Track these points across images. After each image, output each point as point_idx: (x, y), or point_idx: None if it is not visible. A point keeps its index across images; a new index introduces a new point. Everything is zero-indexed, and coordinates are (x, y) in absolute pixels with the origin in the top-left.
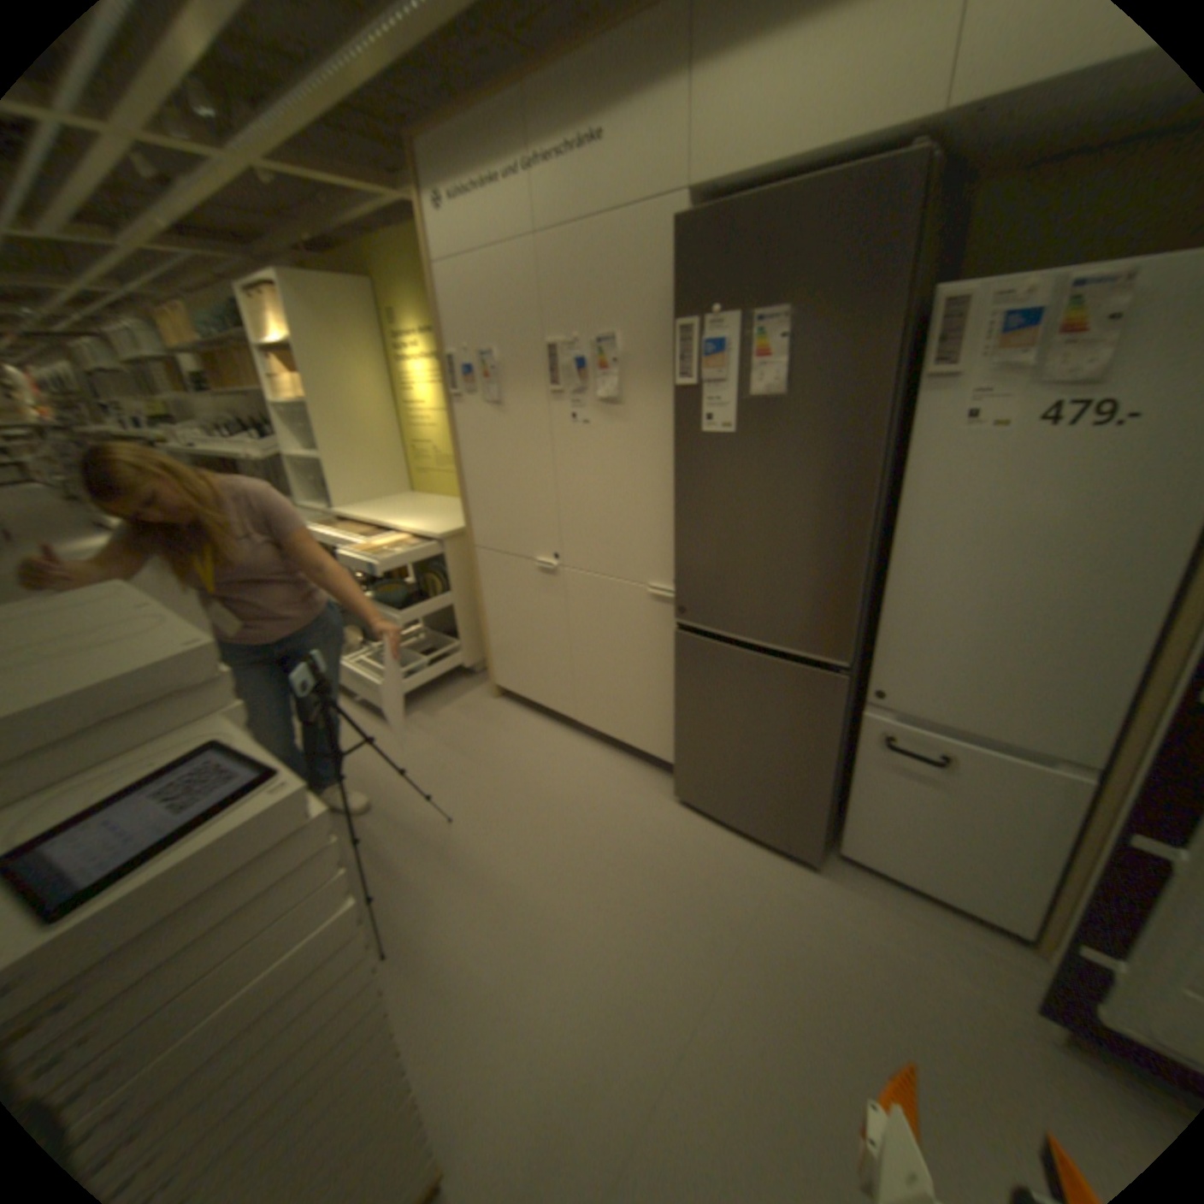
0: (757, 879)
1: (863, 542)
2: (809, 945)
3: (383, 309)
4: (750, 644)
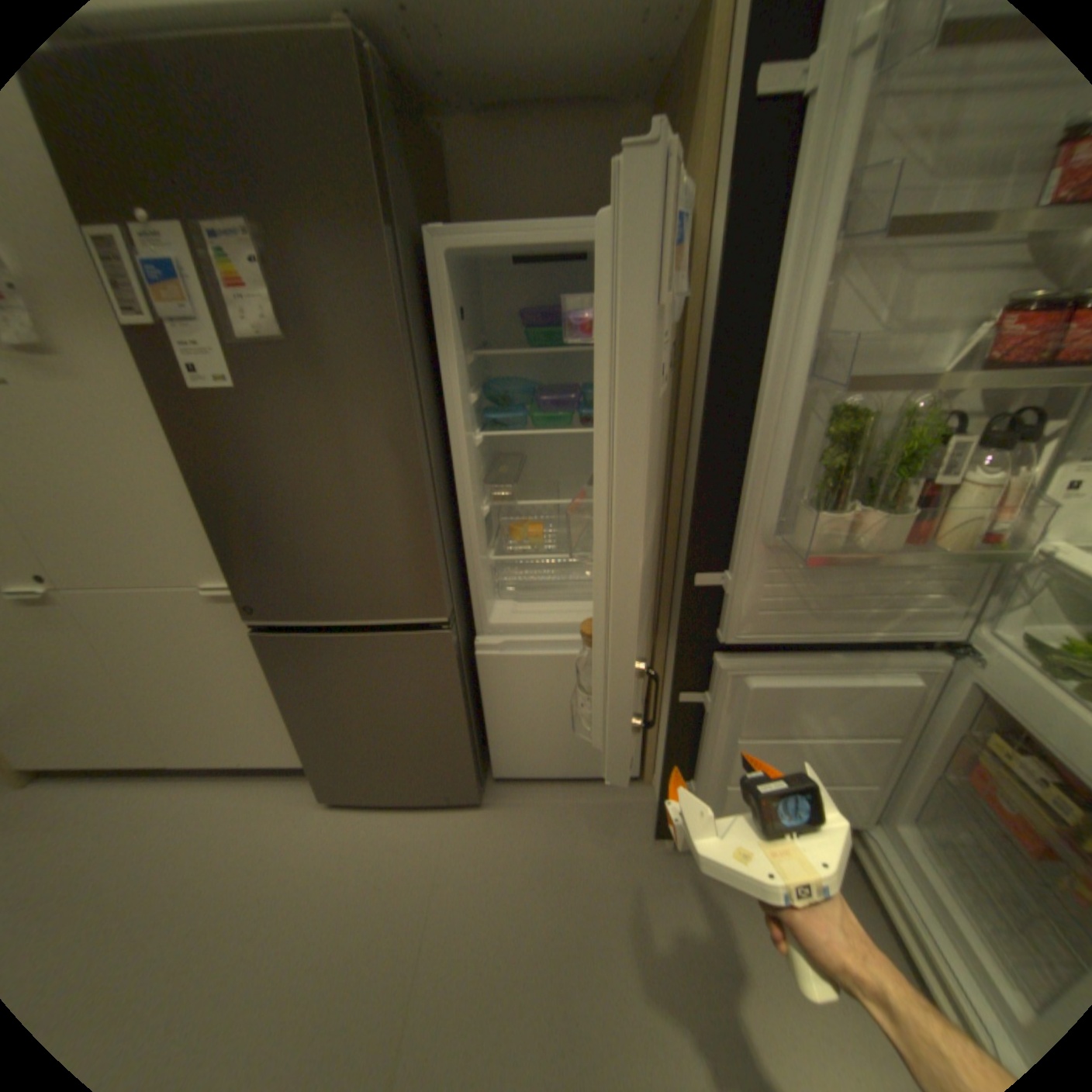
0: (425, 848)
1: (423, 496)
2: (485, 889)
3: None
4: (345, 623)
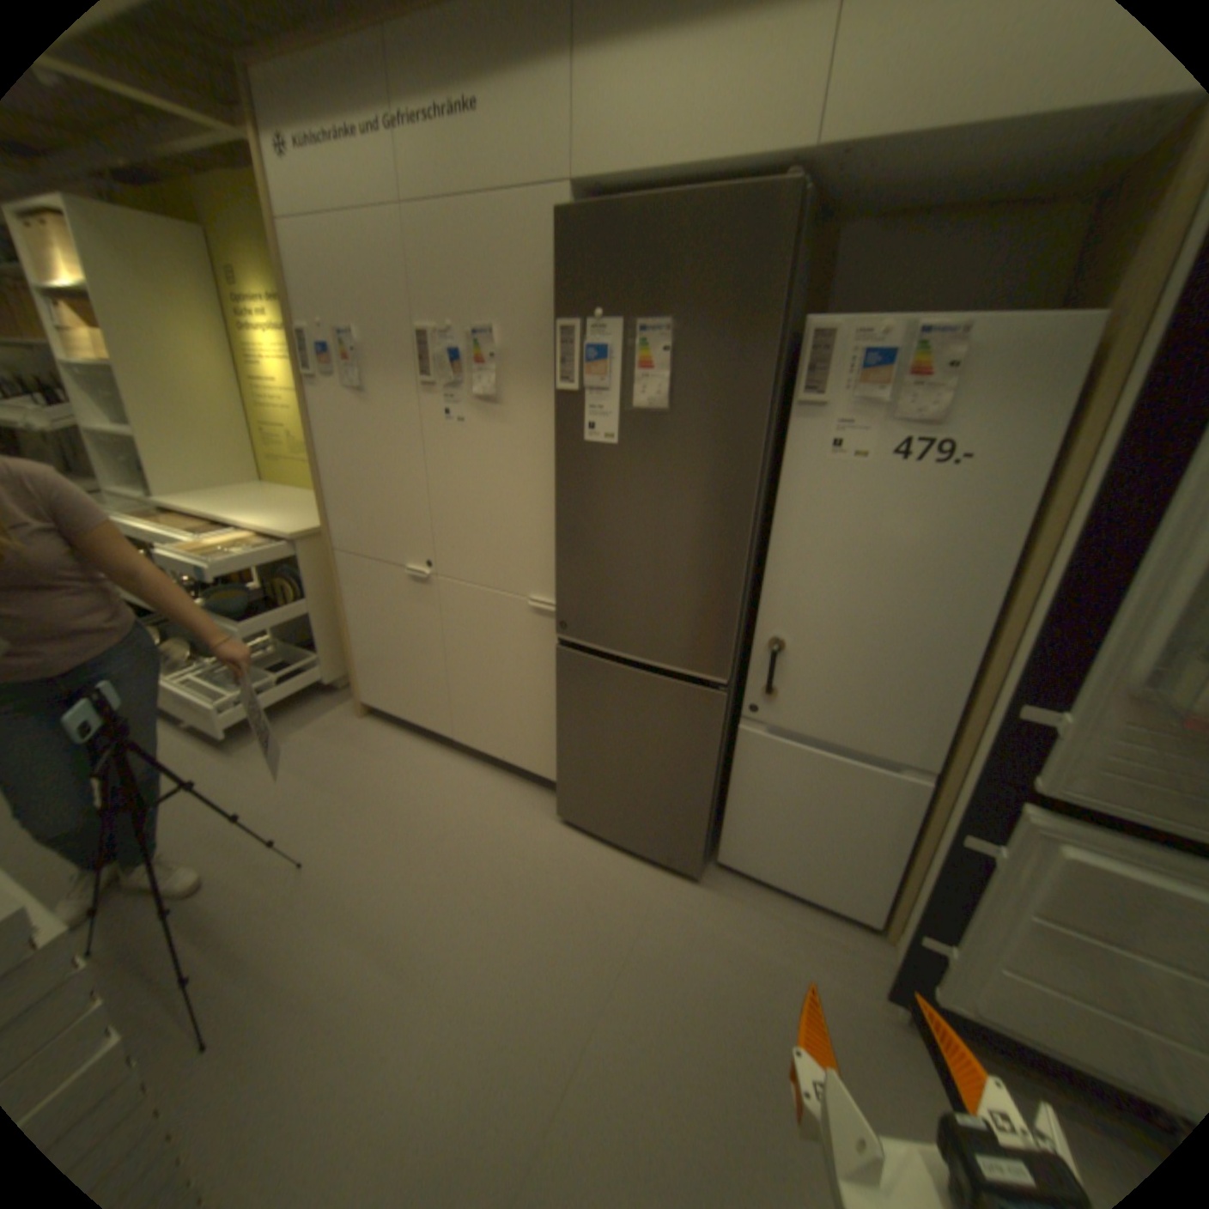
0: (640, 896)
1: (742, 562)
2: (689, 960)
3: (226, 267)
4: (634, 660)
